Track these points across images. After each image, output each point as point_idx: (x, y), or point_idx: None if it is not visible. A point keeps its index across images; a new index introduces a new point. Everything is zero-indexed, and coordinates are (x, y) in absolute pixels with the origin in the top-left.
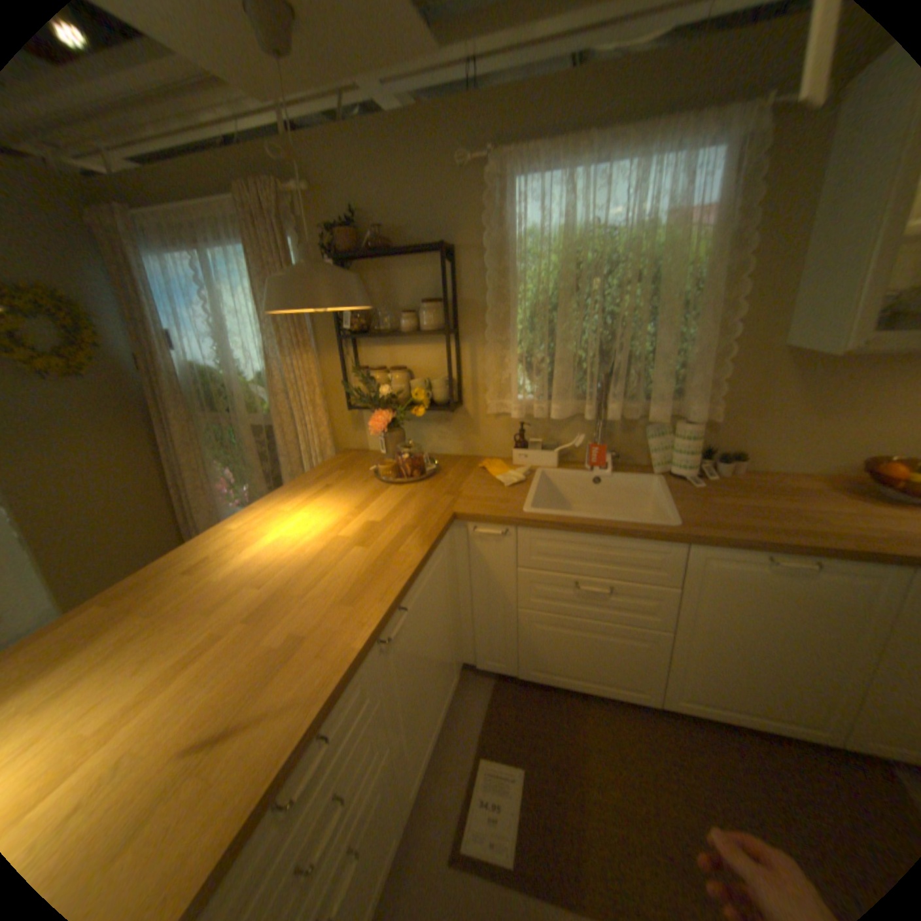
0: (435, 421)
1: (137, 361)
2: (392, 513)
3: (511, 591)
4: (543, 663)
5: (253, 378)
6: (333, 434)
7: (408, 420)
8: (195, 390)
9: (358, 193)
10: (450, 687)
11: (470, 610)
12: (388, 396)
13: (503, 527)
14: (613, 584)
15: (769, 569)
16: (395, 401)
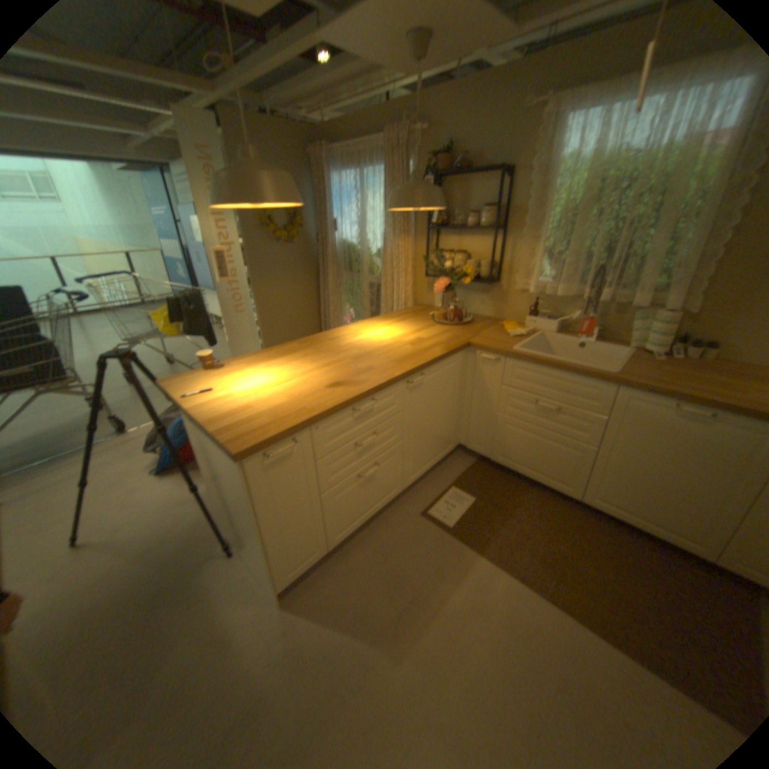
0: (479, 291)
1: (317, 238)
2: (433, 337)
3: (495, 400)
4: (507, 452)
5: (374, 253)
6: (414, 294)
7: (458, 286)
8: (343, 257)
9: (457, 129)
10: (446, 447)
11: (469, 409)
12: (449, 269)
13: (497, 357)
14: (561, 406)
15: (675, 413)
16: (452, 273)
